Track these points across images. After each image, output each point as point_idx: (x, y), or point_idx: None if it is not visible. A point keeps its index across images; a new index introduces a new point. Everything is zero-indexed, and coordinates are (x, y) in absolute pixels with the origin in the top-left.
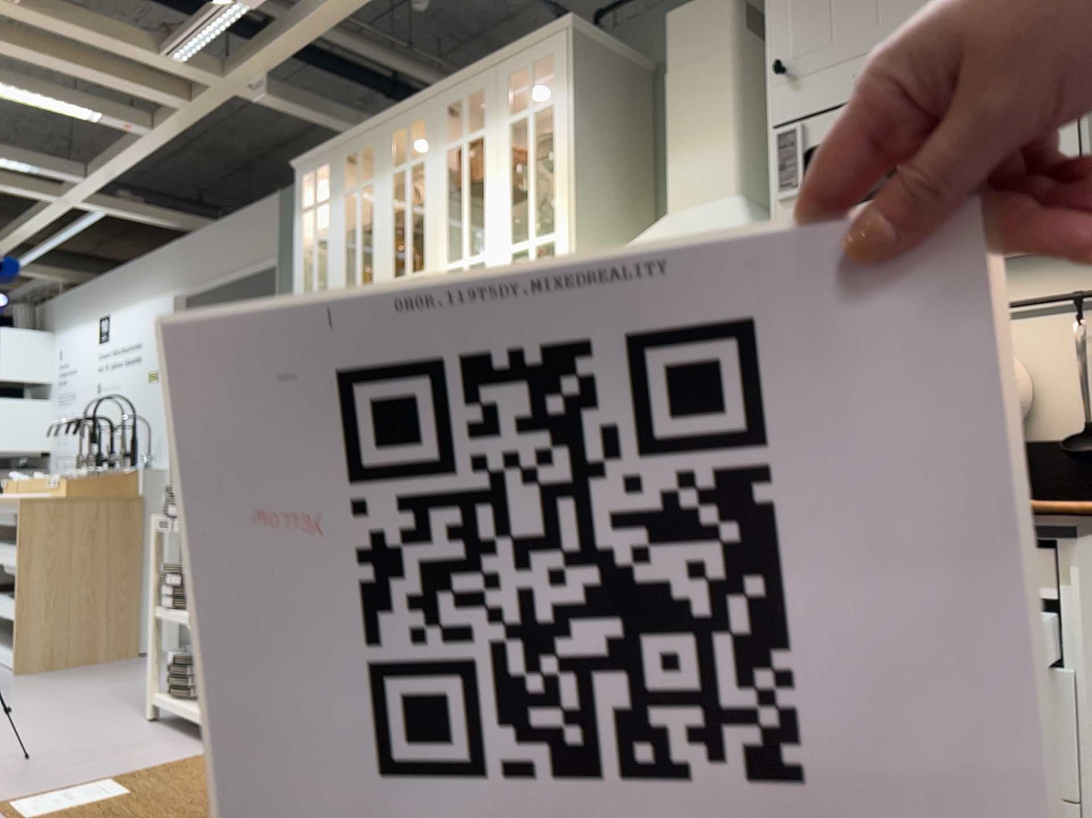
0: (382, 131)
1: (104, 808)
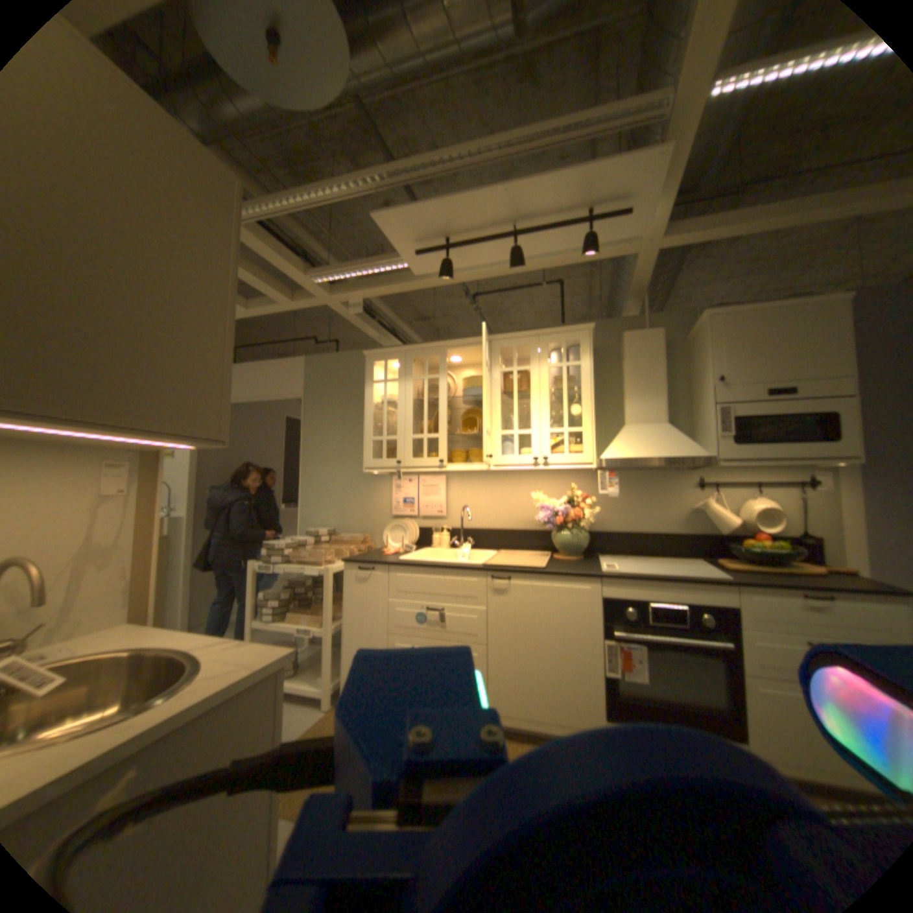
0: (445, 349)
1: None
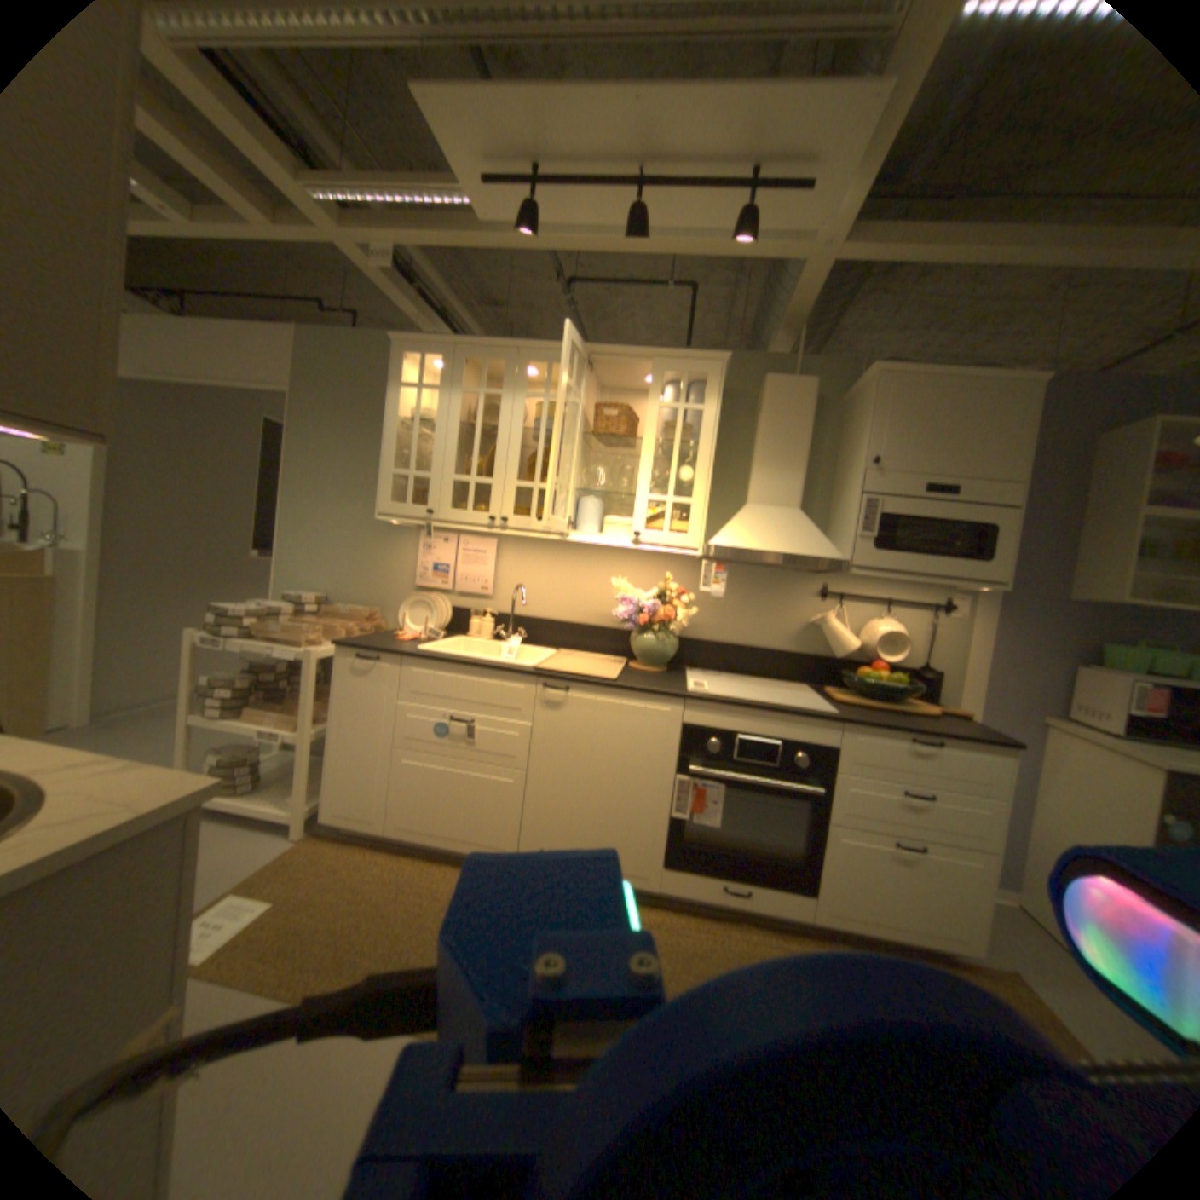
0: (516, 353)
1: (267, 927)
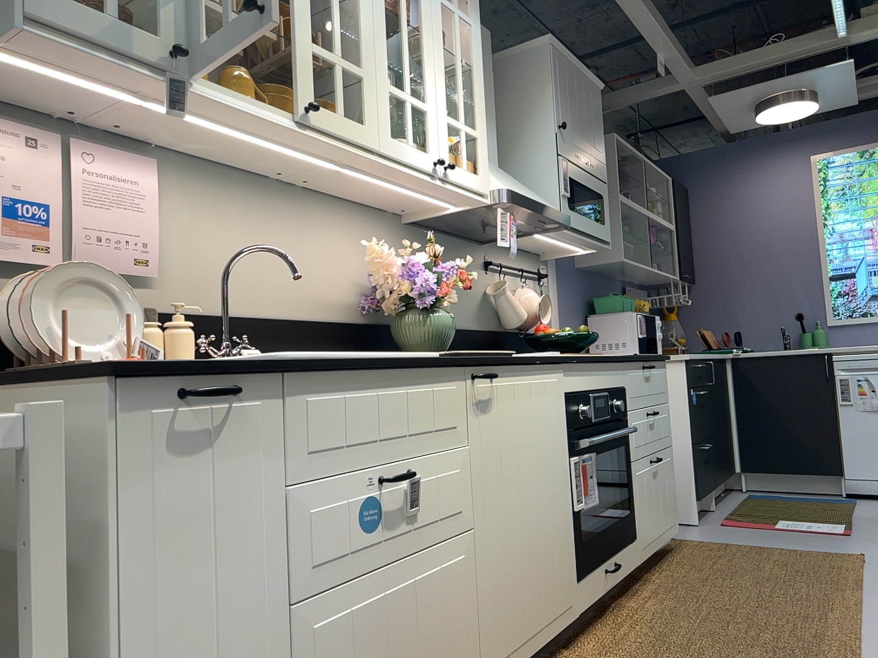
0: None
1: None
